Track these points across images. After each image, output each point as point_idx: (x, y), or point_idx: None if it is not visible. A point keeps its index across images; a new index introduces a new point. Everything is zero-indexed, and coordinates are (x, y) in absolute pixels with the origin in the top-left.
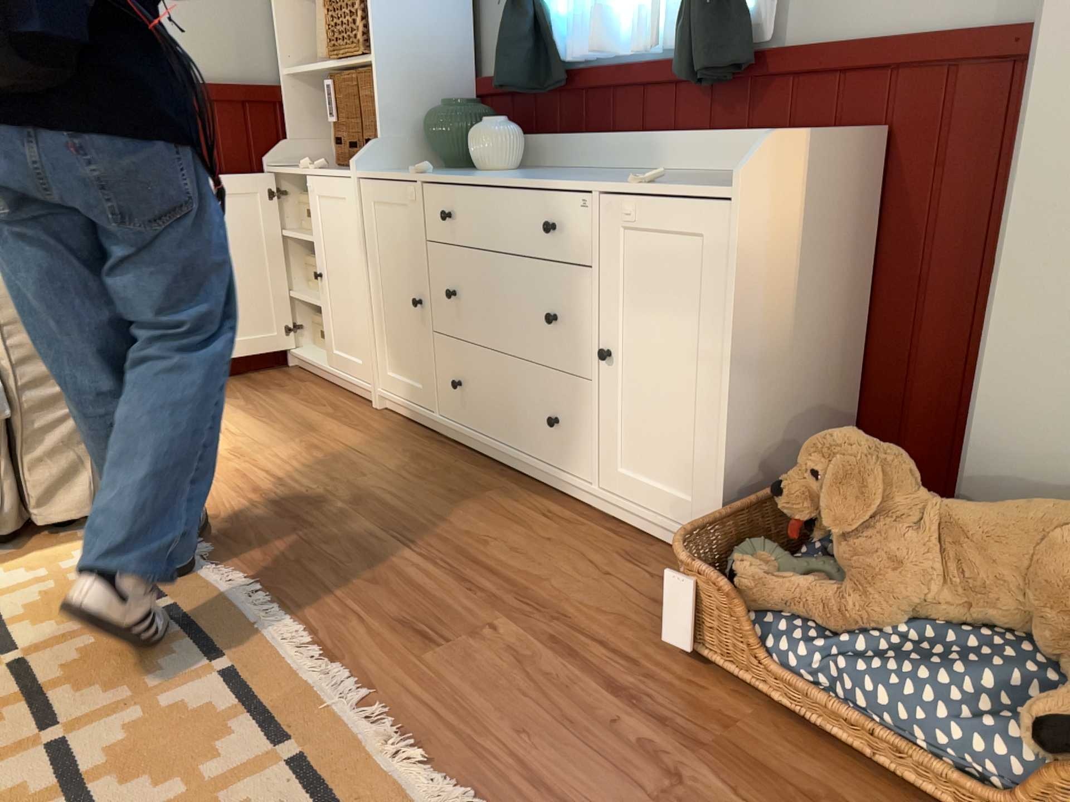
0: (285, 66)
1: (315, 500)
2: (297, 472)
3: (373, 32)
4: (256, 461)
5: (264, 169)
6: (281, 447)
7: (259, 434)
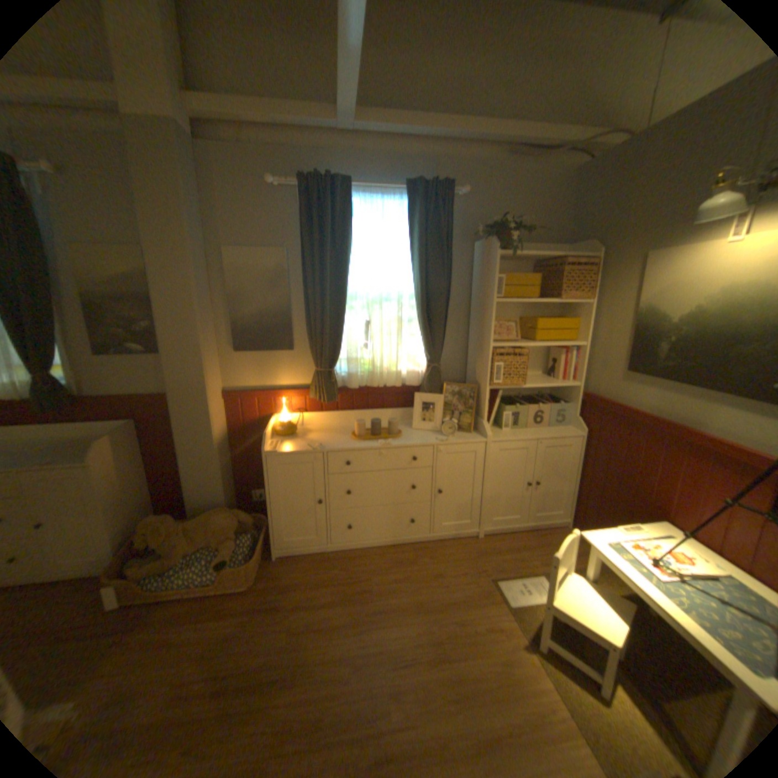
0: None
1: None
2: None
3: None
4: None
5: None
6: None
7: None
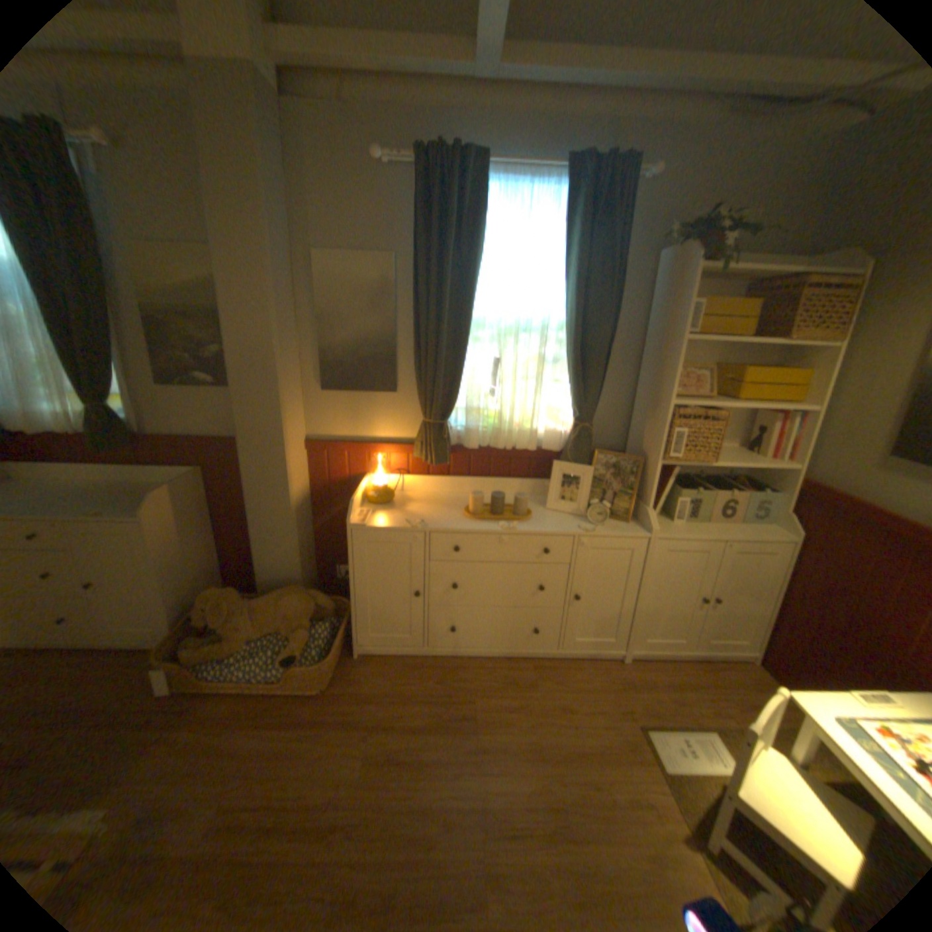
0: None
1: None
2: None
3: None
4: None
5: None
6: None
7: None
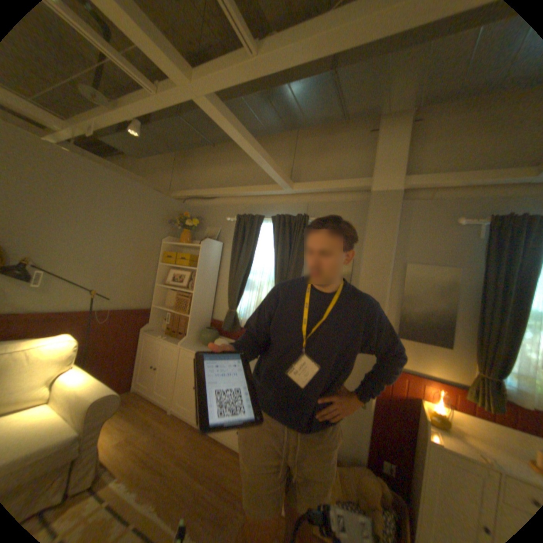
0: (153, 304)
1: (164, 465)
2: (152, 451)
3: (191, 310)
4: (136, 447)
5: (139, 332)
6: (142, 438)
7: (132, 432)
